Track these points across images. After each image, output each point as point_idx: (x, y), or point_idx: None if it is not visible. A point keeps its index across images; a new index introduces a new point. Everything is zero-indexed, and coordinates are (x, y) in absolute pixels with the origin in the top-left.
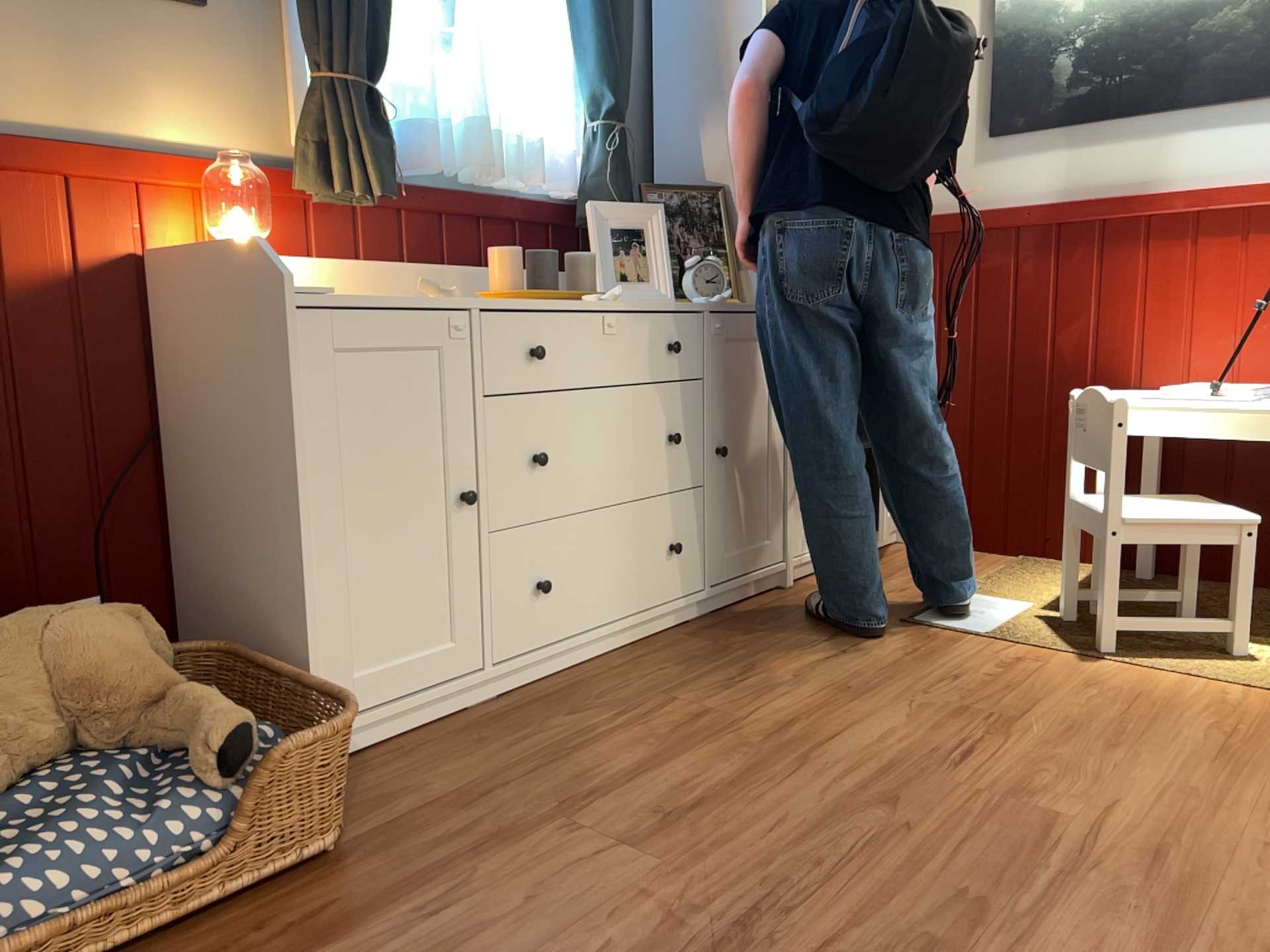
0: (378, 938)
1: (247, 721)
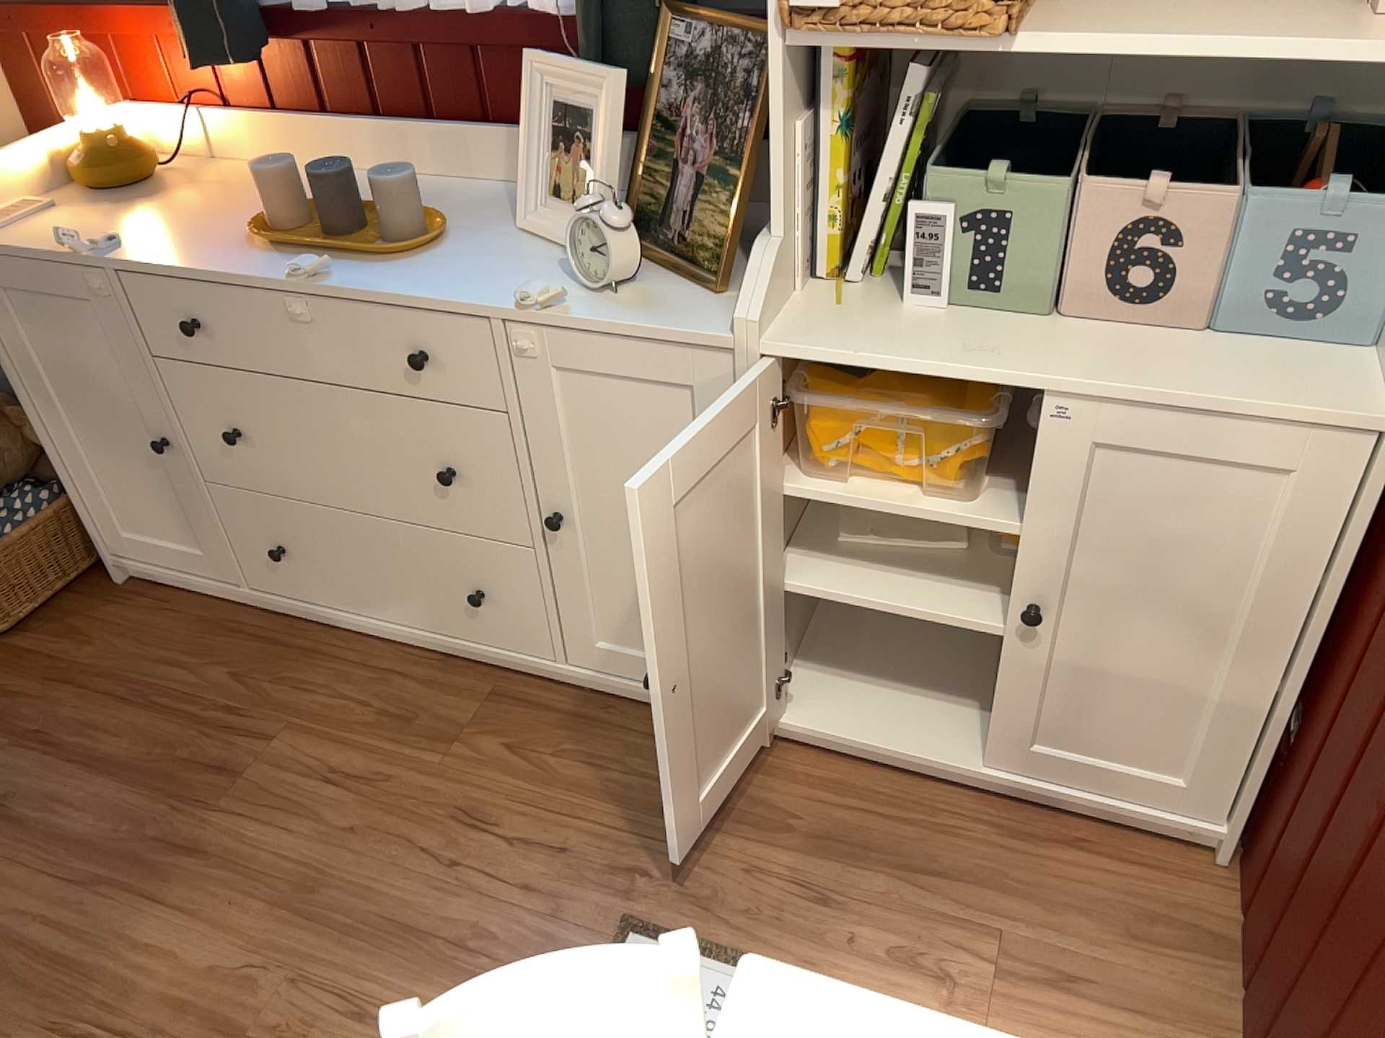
0: None
1: None
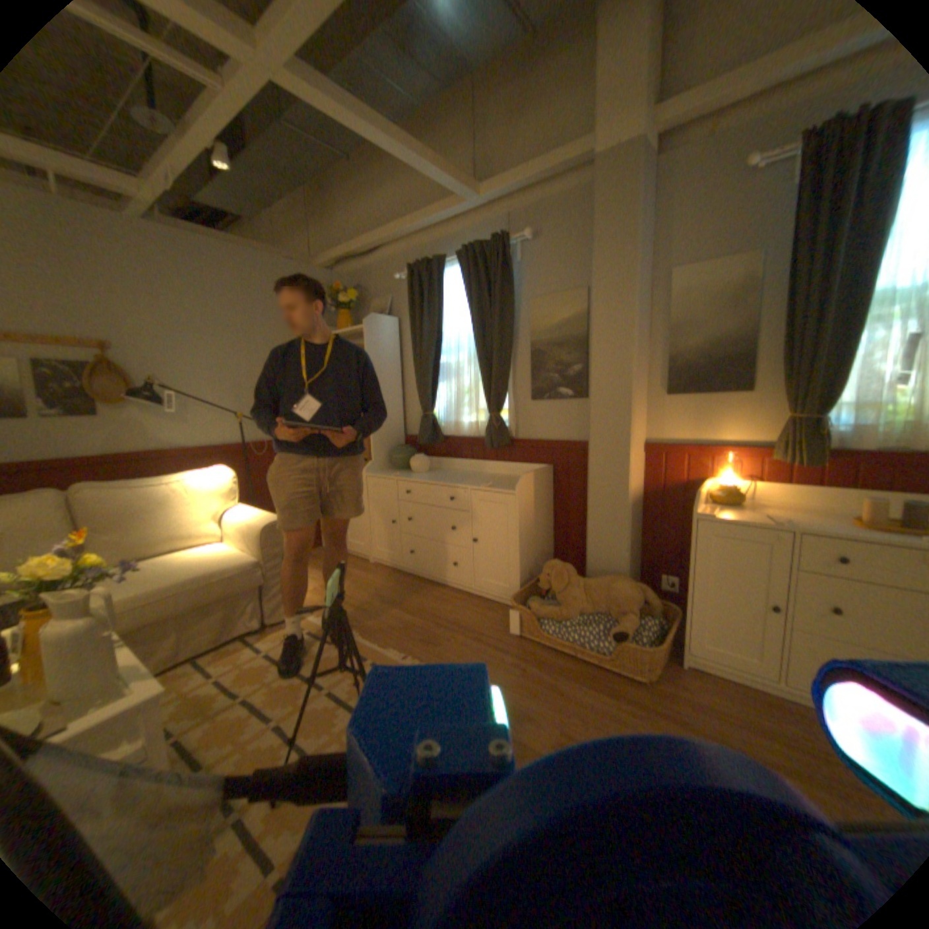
0: (618, 708)
1: (628, 633)
